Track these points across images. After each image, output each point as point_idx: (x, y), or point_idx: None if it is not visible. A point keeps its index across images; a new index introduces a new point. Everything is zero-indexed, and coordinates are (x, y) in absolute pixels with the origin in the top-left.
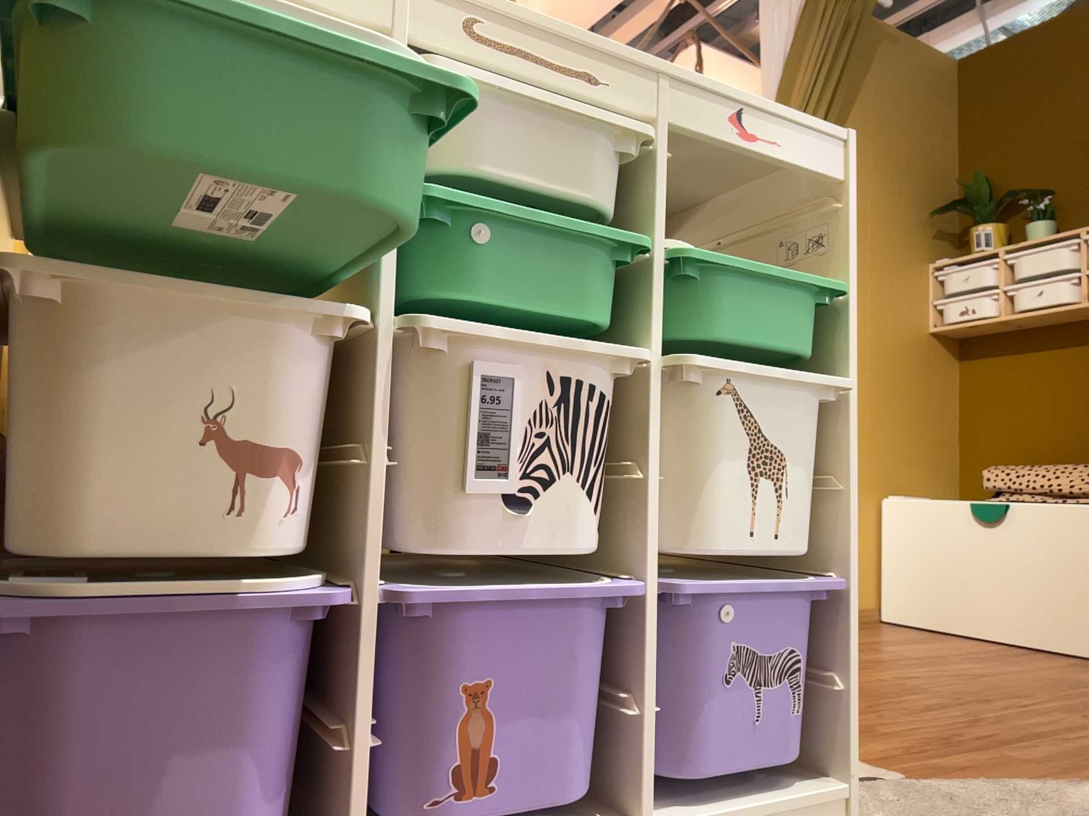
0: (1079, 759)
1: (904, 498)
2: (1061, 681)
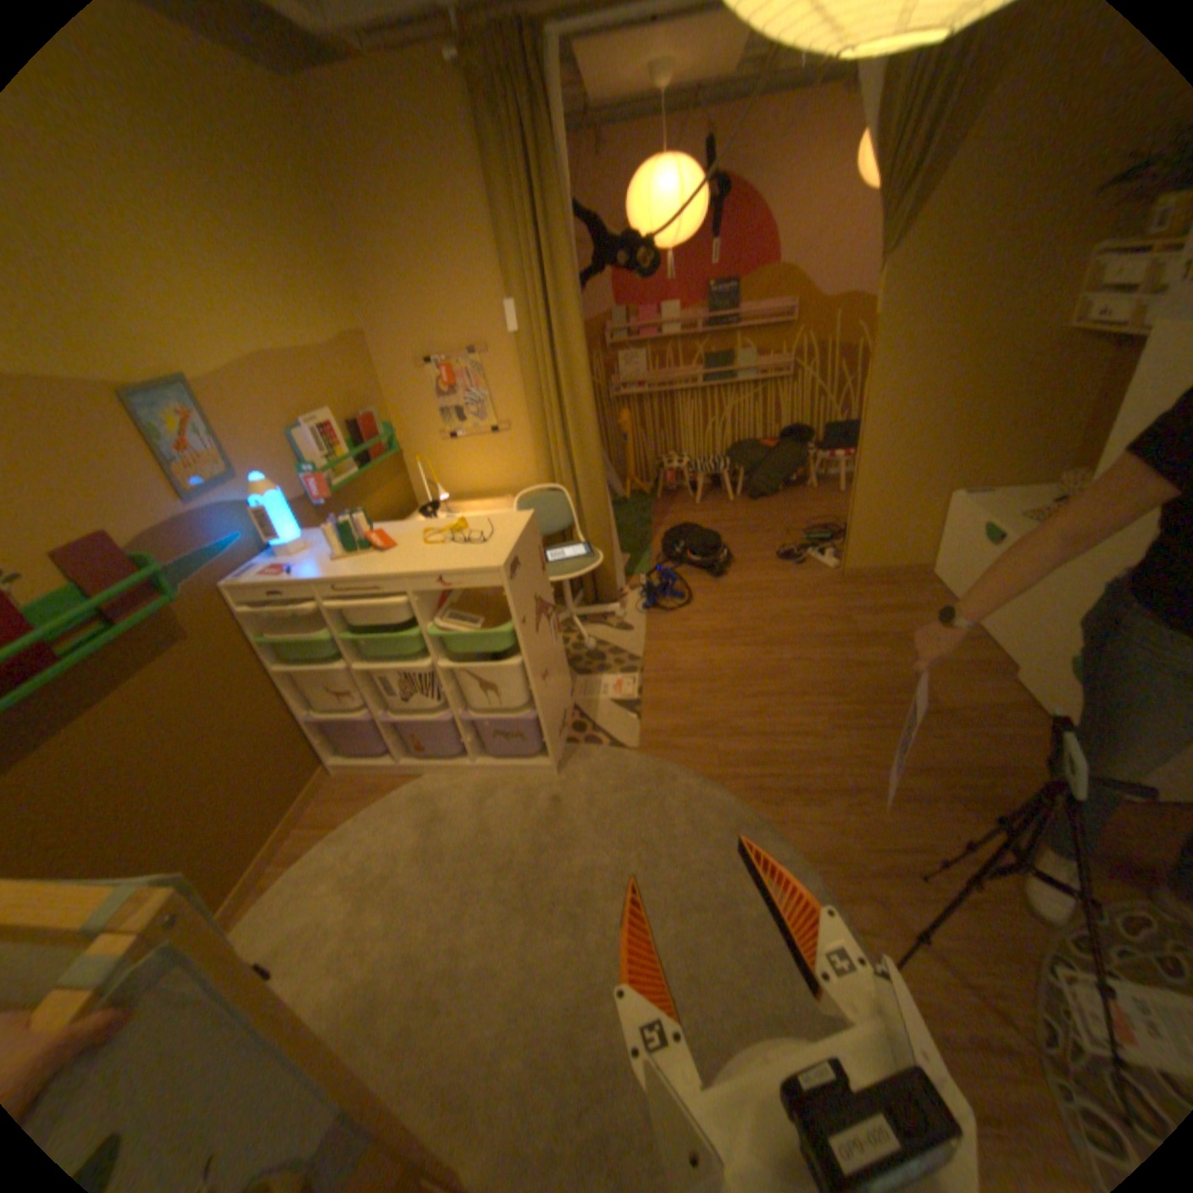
0: (742, 765)
1: (986, 491)
2: (904, 690)
